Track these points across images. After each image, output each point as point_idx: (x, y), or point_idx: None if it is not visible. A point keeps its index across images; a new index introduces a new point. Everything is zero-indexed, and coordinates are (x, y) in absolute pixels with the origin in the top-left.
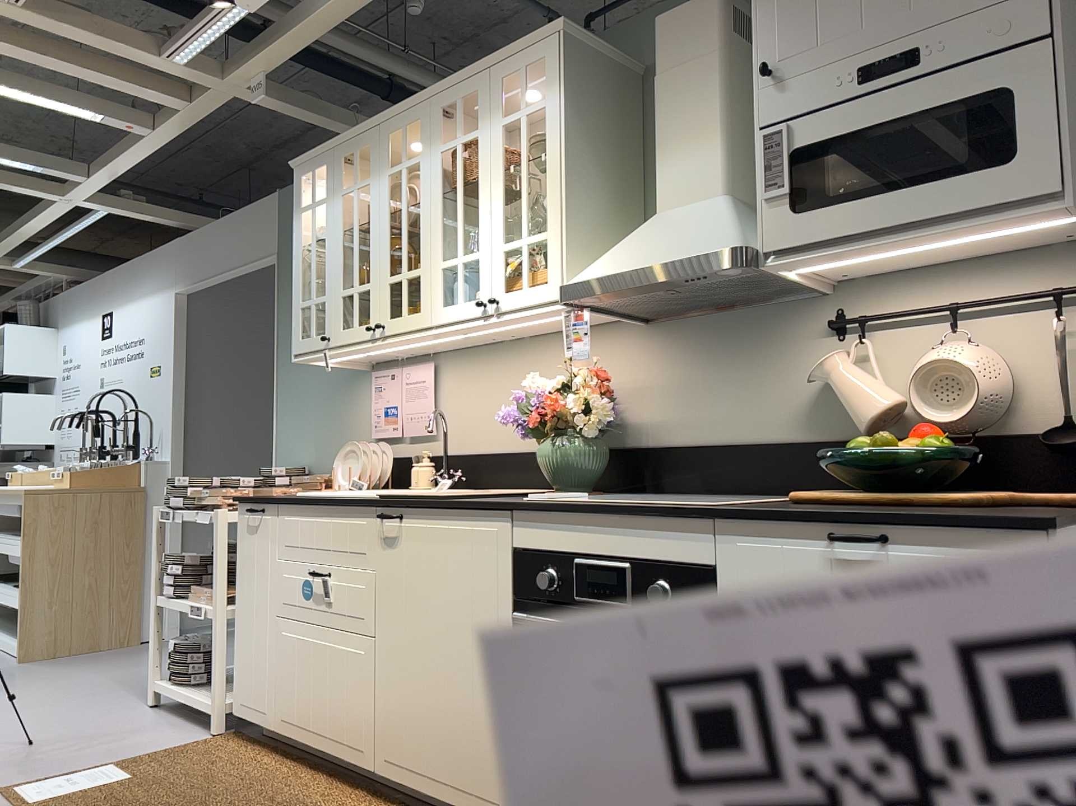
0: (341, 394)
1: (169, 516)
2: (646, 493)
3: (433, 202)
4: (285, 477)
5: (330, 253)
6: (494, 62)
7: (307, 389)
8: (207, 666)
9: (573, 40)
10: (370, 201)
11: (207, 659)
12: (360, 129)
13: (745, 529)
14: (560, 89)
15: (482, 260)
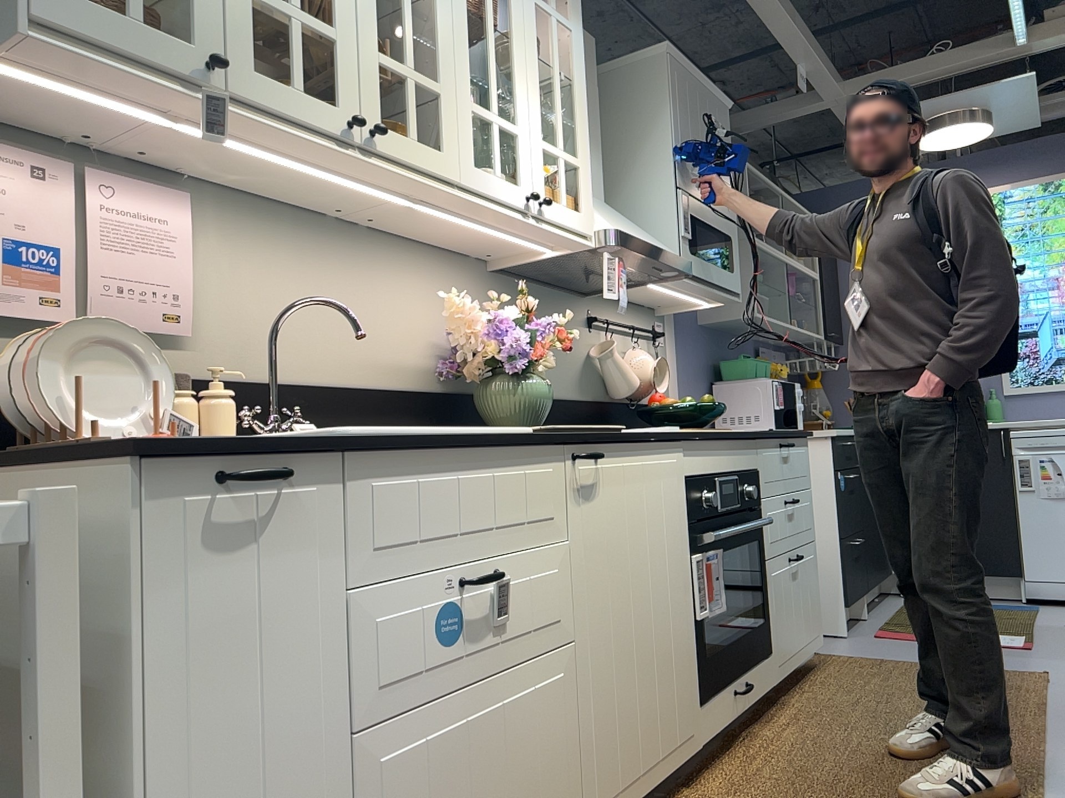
0: None
1: None
2: None
3: (456, 6)
4: None
5: None
6: None
7: None
8: None
9: None
10: None
11: None
12: None
13: (765, 445)
14: (582, 29)
15: (523, 142)
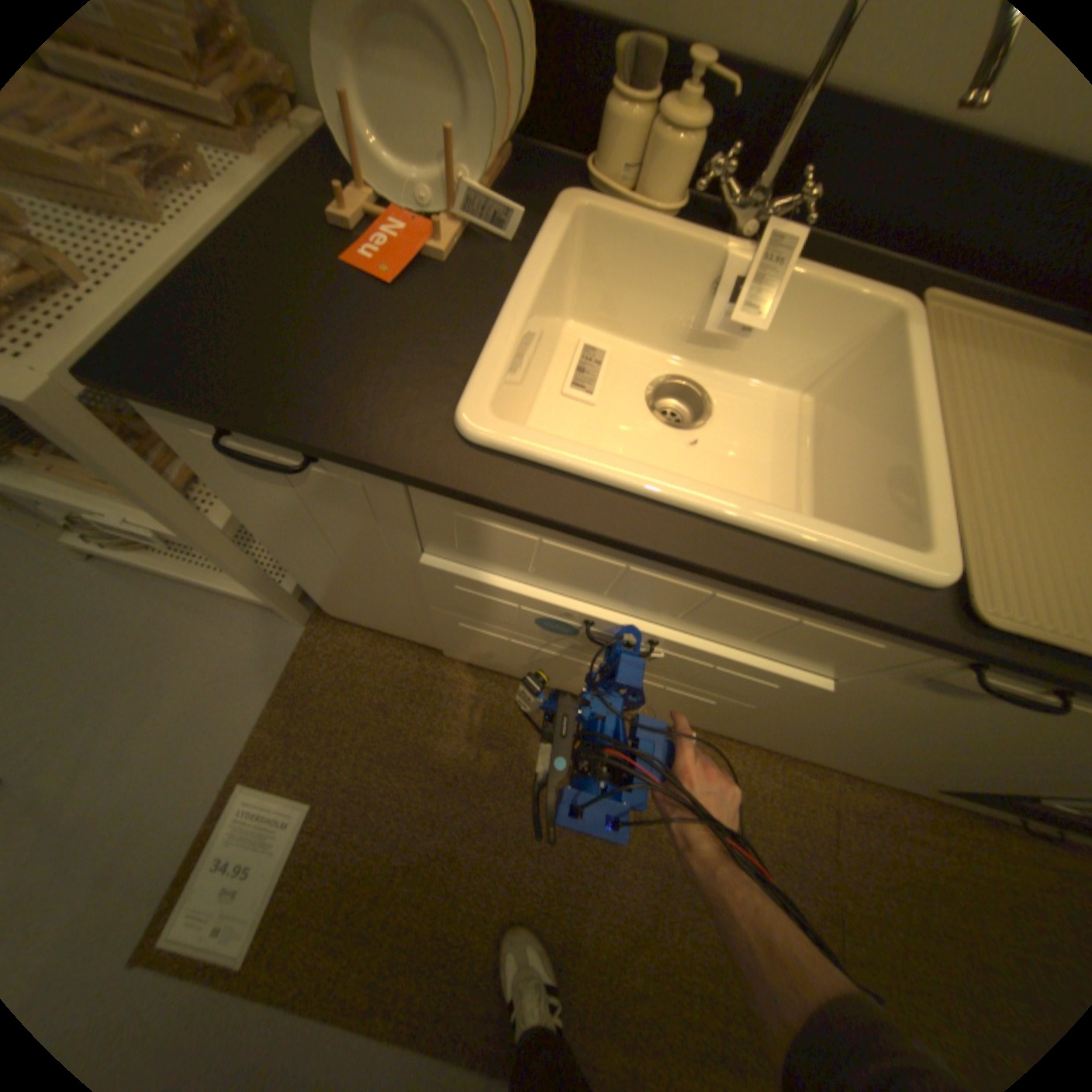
0: None
1: None
2: None
3: None
4: None
5: None
6: None
7: None
8: None
9: None
10: None
11: None
12: None
13: None
14: None
15: None
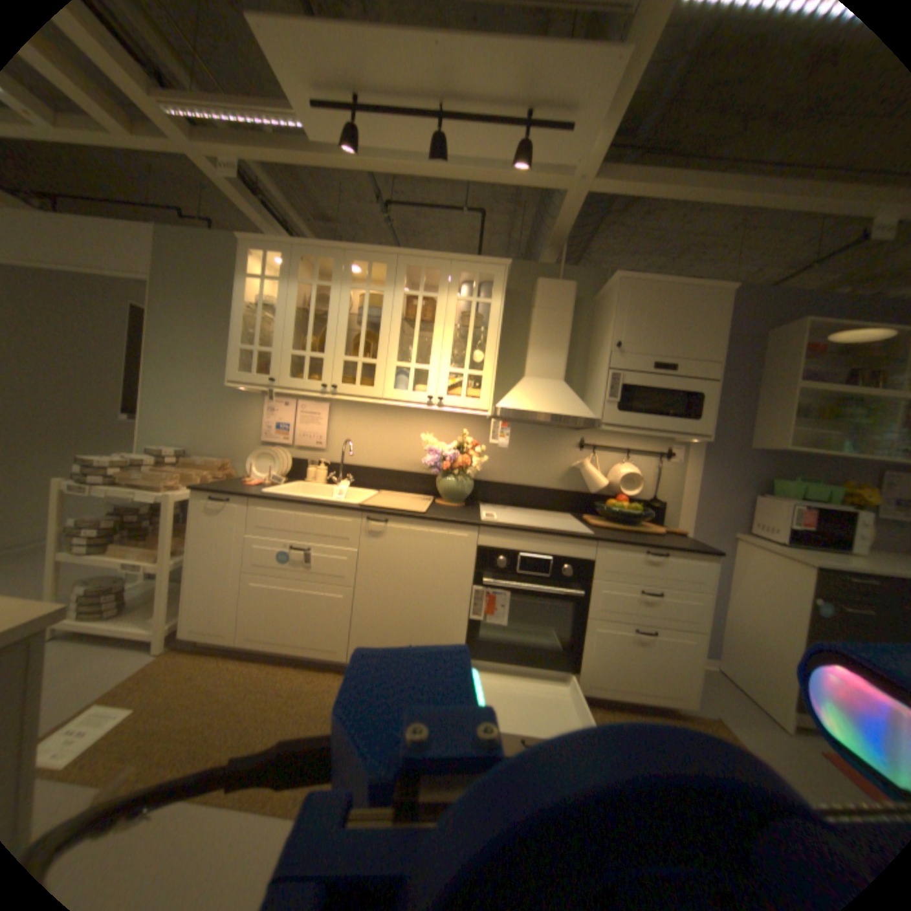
0: (224, 404)
1: (81, 491)
2: (477, 502)
3: (392, 323)
4: (170, 457)
5: (272, 317)
6: (457, 258)
7: (184, 392)
8: (113, 604)
9: (506, 271)
10: (330, 299)
11: (116, 599)
12: (324, 244)
13: (611, 547)
14: (502, 298)
15: (431, 372)
